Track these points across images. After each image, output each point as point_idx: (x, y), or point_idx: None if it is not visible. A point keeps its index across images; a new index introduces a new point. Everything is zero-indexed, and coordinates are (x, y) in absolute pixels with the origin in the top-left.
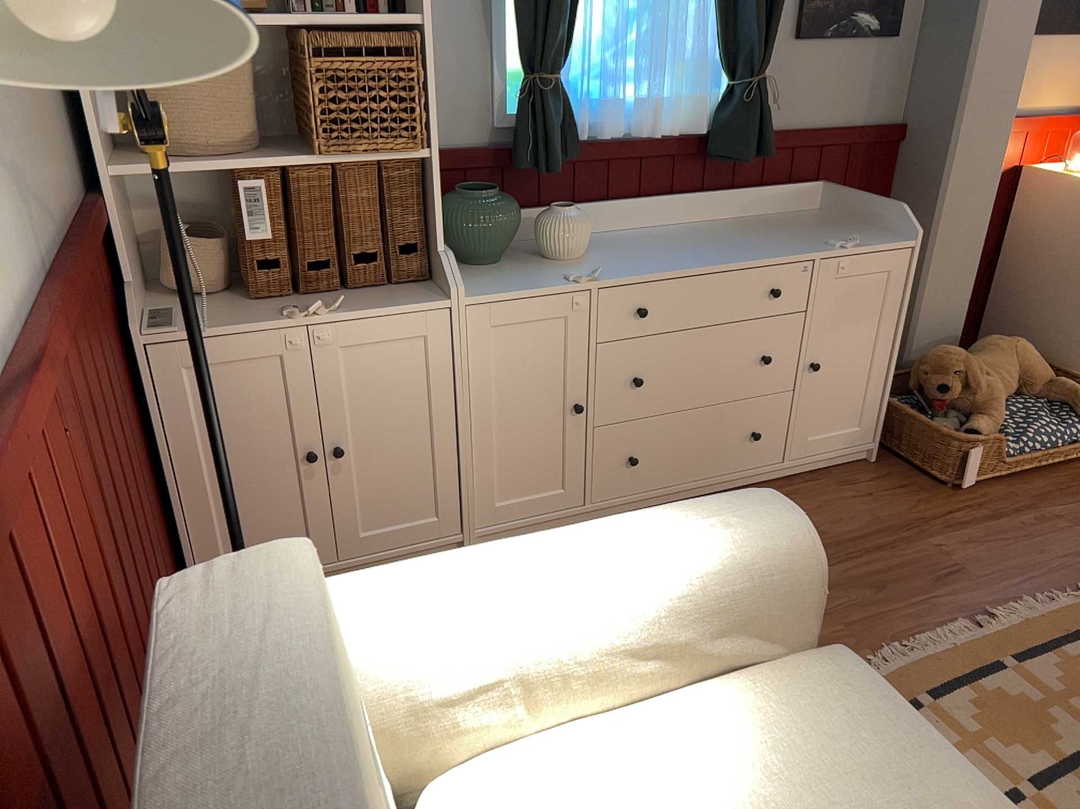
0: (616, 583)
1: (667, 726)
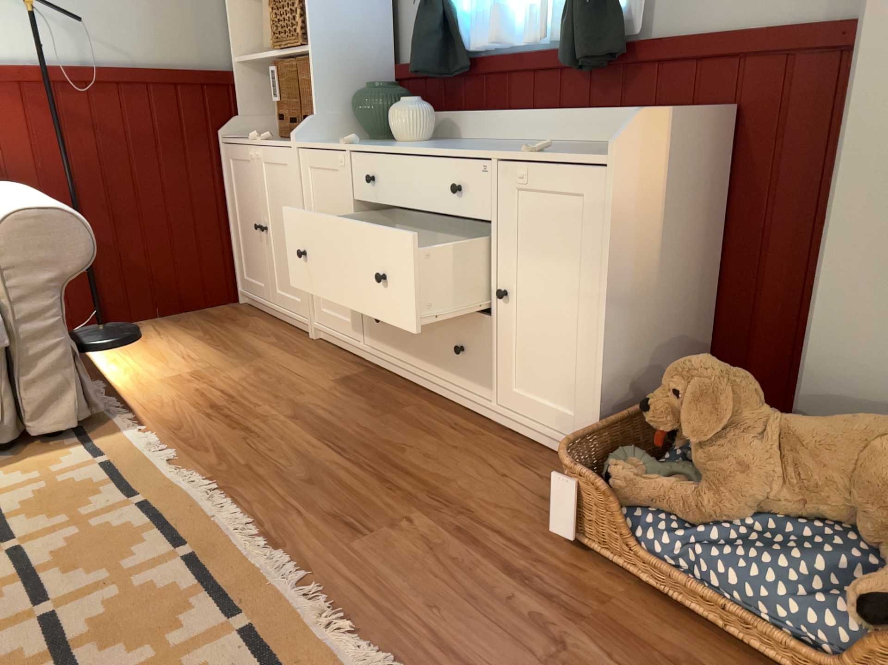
0: None
1: None
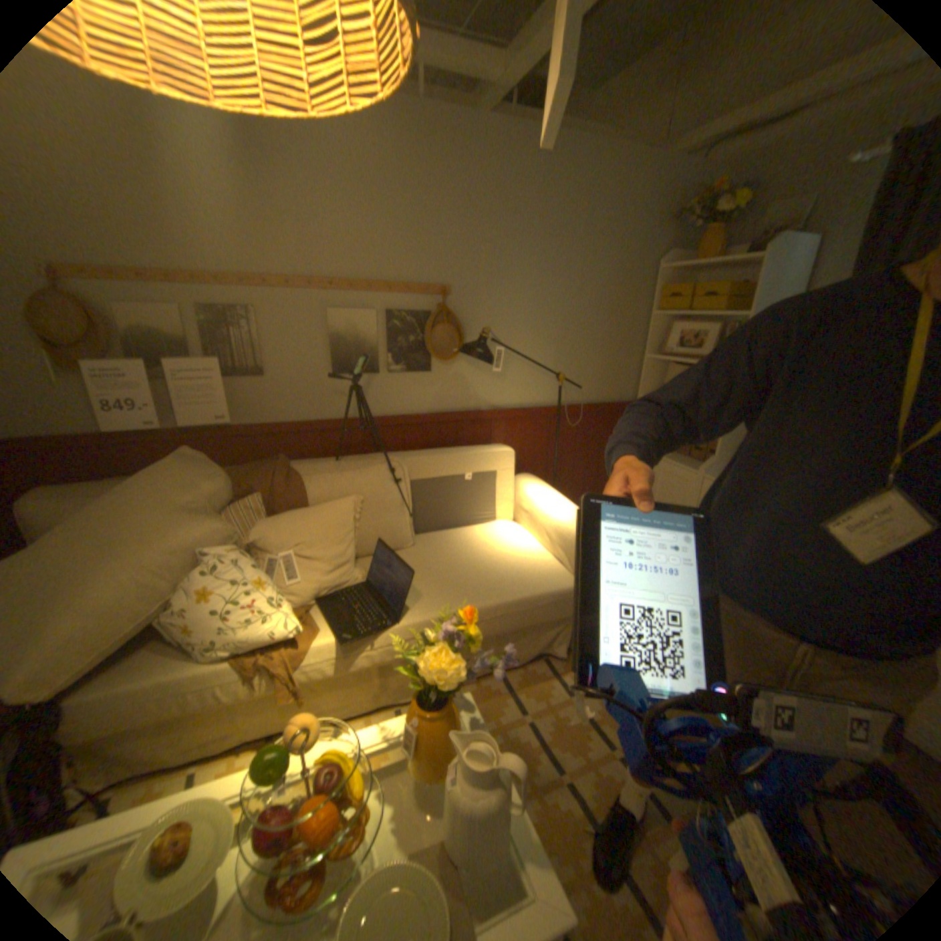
0: (558, 515)
1: (537, 550)
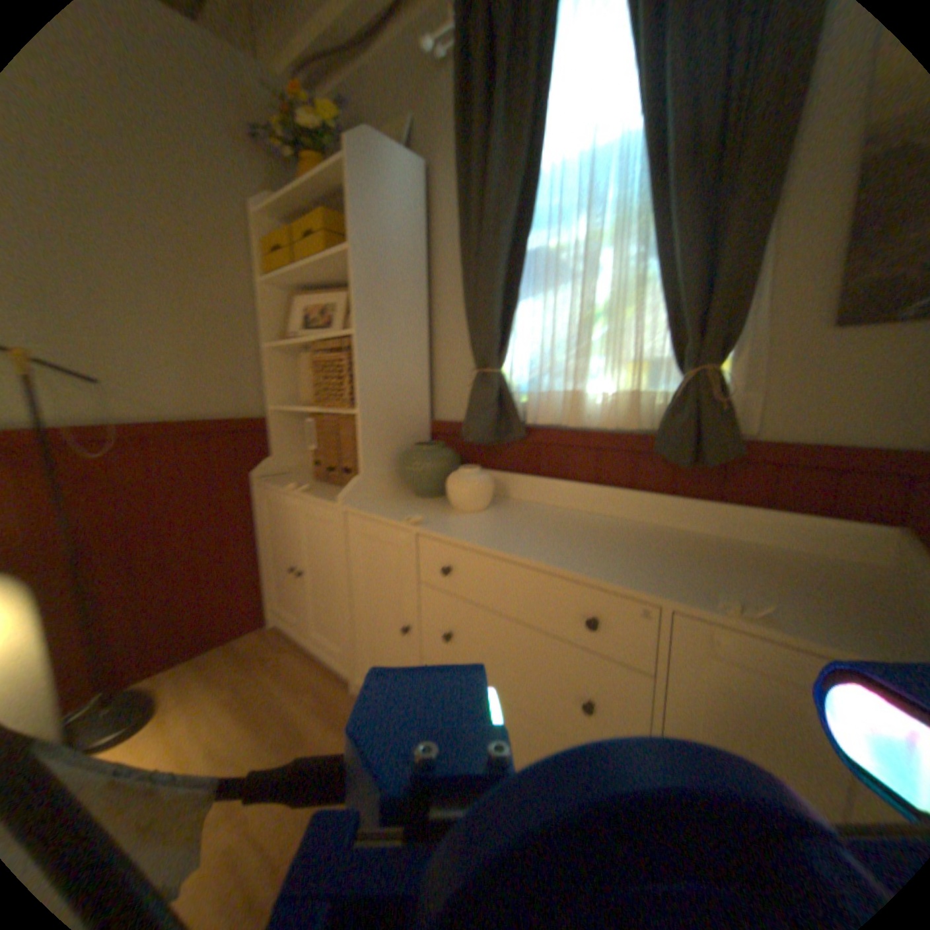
0: None
1: None
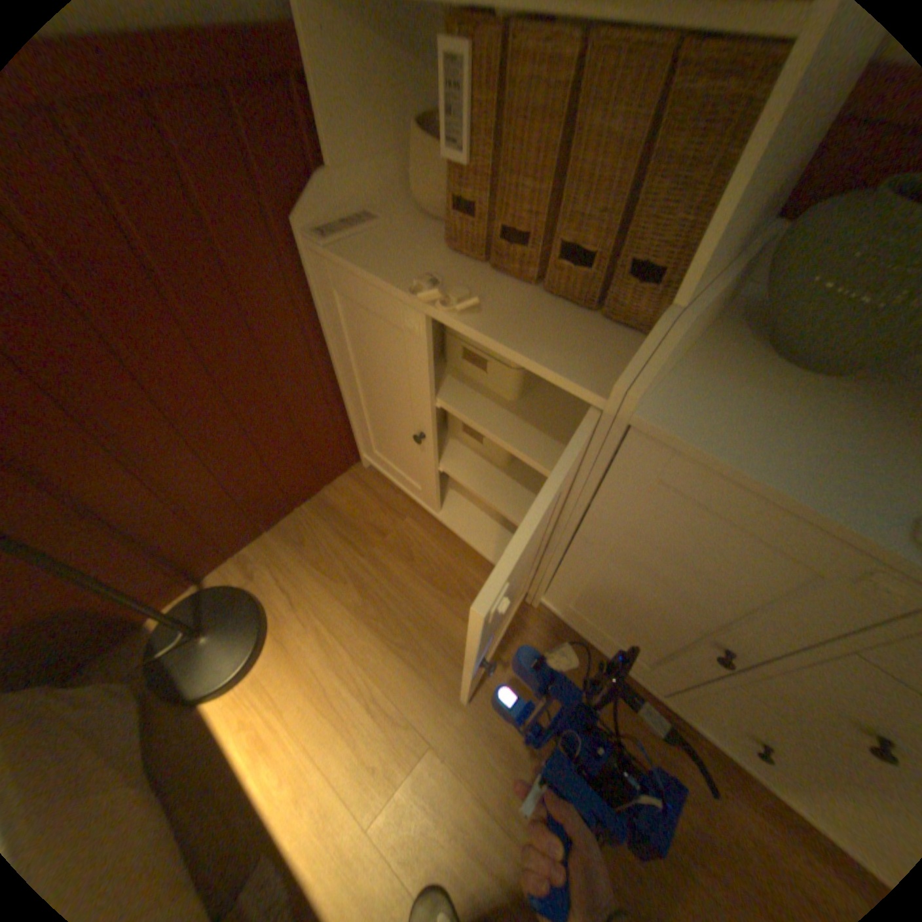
0: None
1: None
